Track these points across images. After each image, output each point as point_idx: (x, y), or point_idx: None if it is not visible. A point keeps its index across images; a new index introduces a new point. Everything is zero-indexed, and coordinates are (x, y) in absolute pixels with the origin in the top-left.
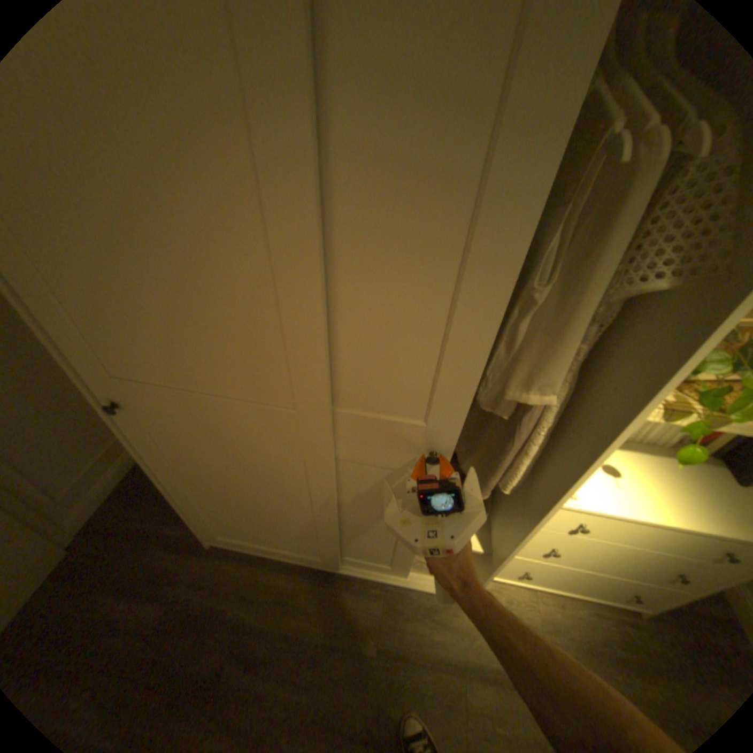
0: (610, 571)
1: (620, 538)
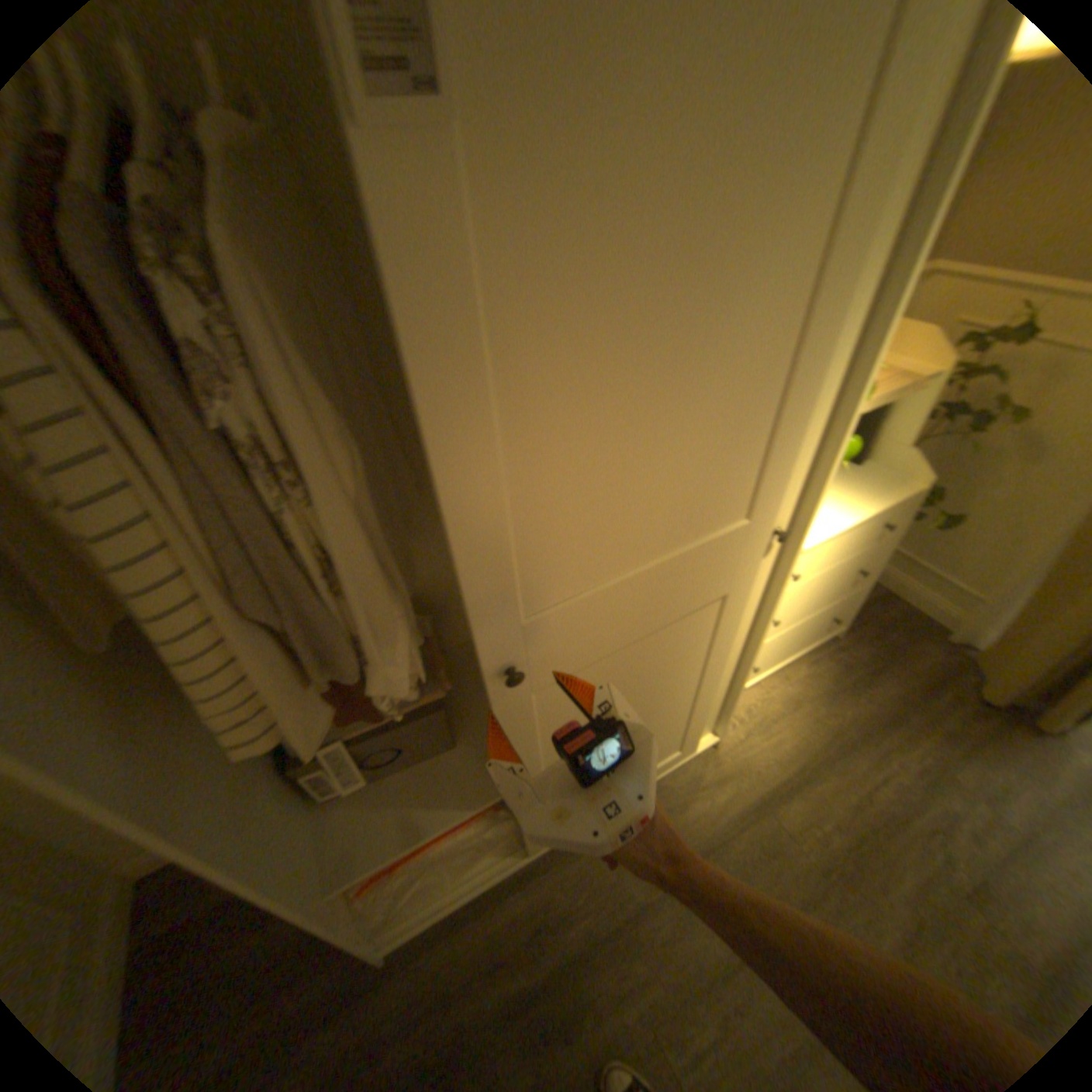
0: (815, 608)
1: (819, 566)
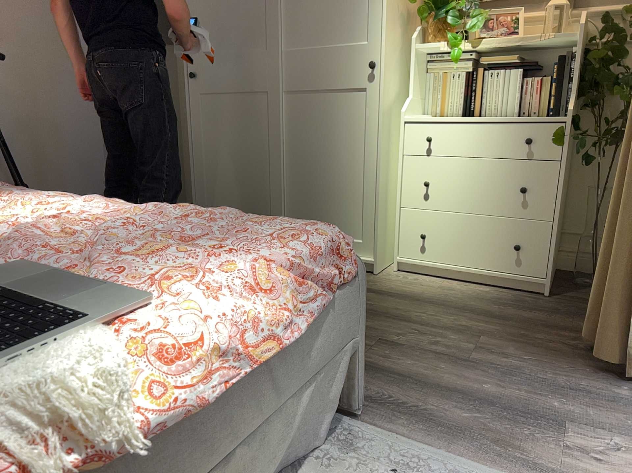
0: (476, 204)
1: (457, 146)
